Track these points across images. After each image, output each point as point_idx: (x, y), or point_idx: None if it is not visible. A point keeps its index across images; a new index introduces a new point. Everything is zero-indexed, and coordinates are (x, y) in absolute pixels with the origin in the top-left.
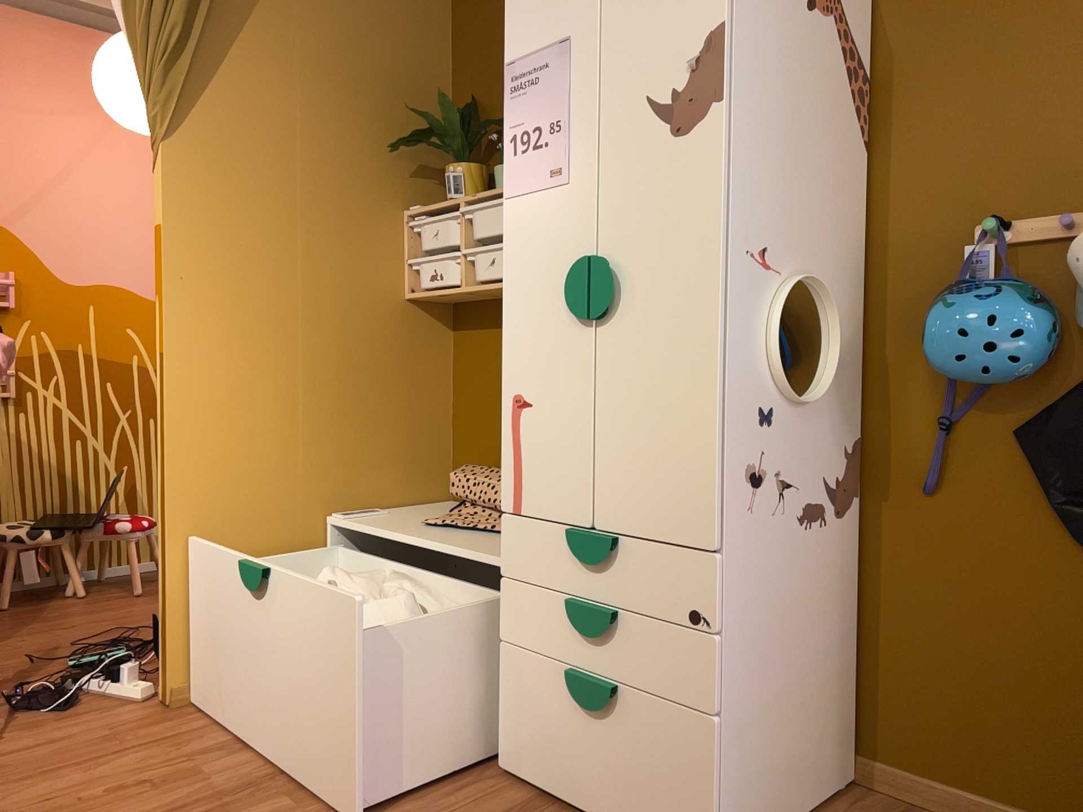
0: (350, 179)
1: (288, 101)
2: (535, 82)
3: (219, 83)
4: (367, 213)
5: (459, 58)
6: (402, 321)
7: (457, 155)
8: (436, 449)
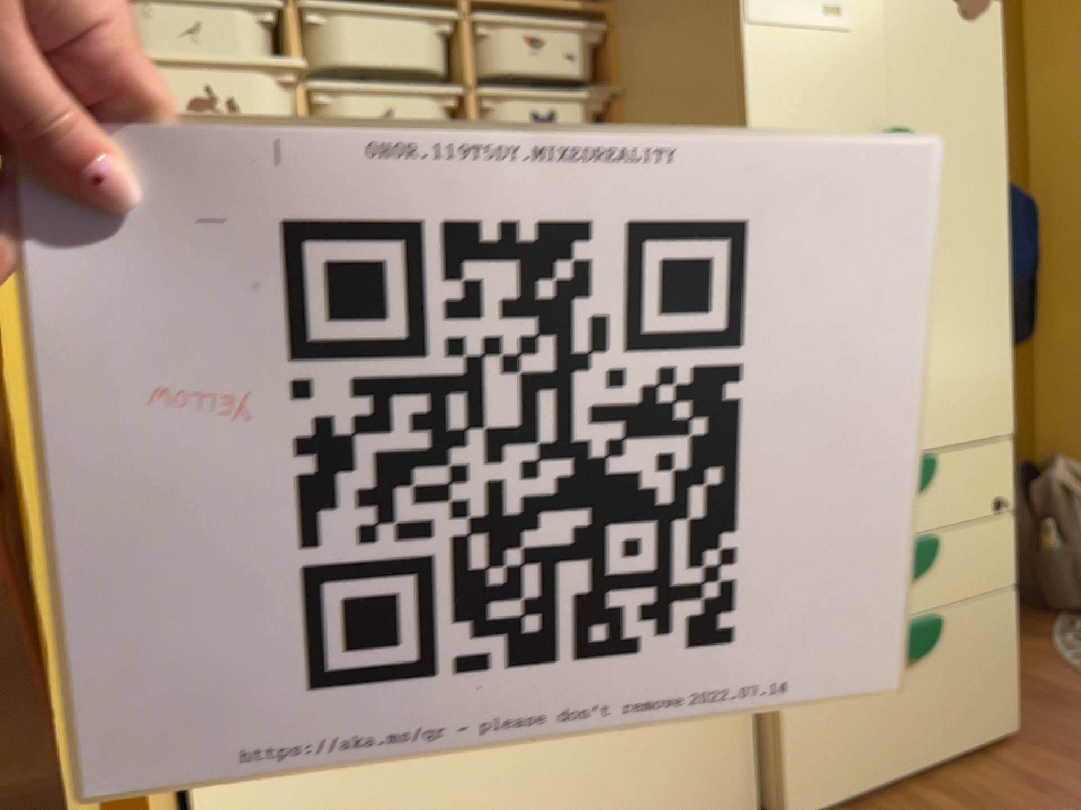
0: None
1: None
2: None
3: None
4: None
5: None
6: None
7: None
8: None
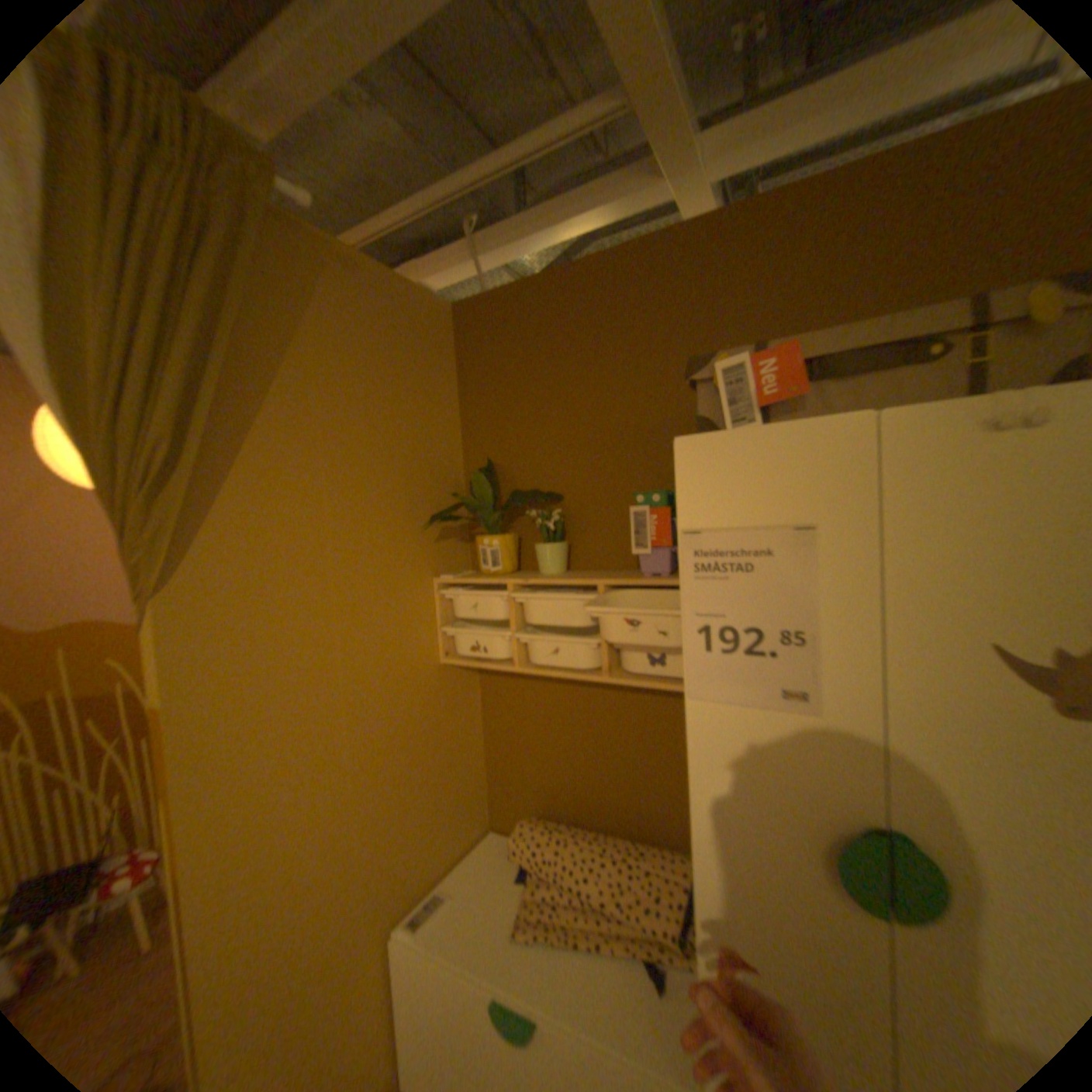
0: (383, 563)
1: (313, 497)
2: (744, 566)
3: (226, 496)
4: (402, 592)
5: (468, 418)
6: (440, 685)
7: (489, 525)
8: (475, 788)
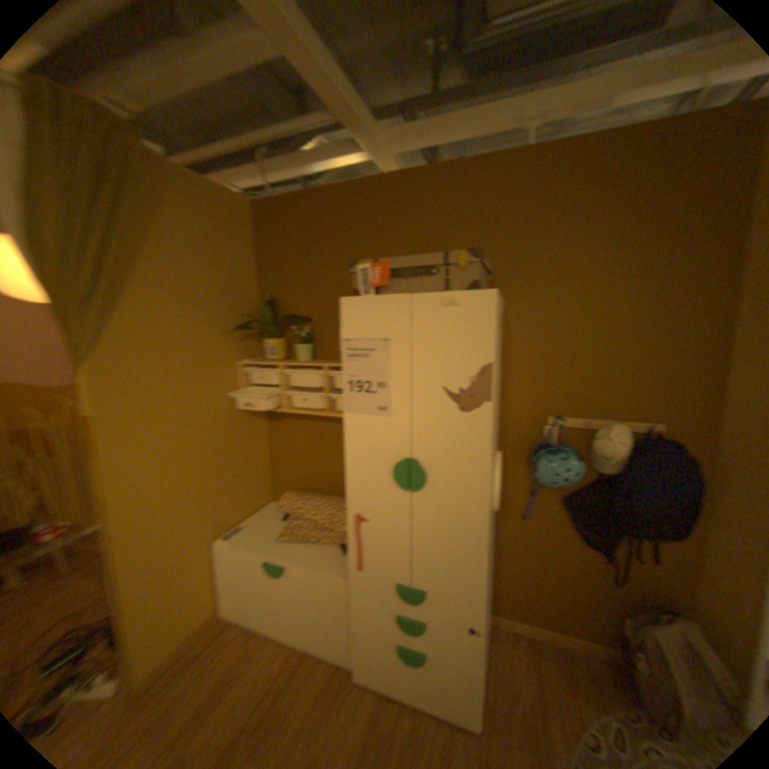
0: (205, 352)
1: (163, 314)
2: (364, 356)
3: (114, 311)
4: (217, 369)
5: (258, 270)
6: (240, 421)
7: (268, 333)
8: (261, 479)
